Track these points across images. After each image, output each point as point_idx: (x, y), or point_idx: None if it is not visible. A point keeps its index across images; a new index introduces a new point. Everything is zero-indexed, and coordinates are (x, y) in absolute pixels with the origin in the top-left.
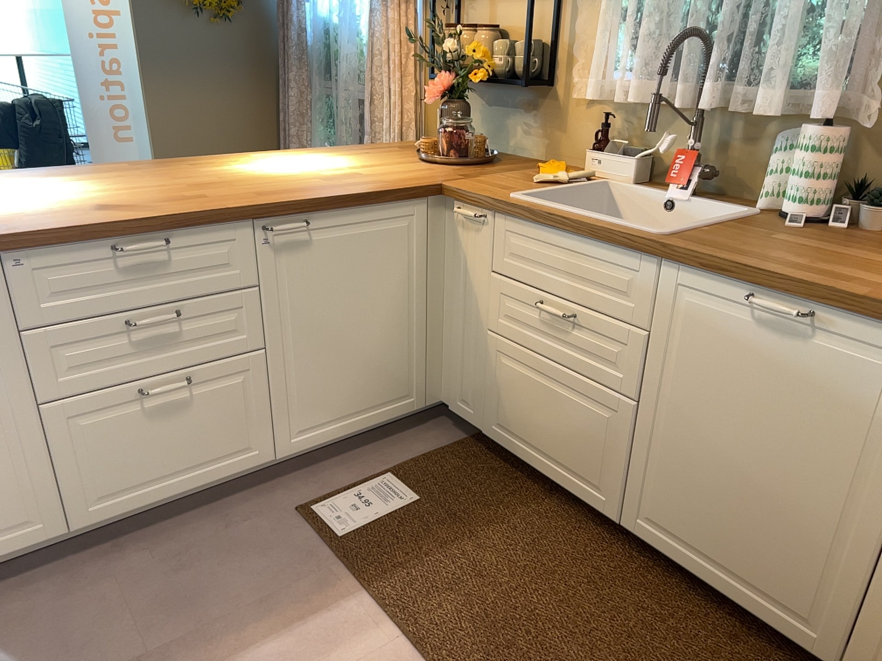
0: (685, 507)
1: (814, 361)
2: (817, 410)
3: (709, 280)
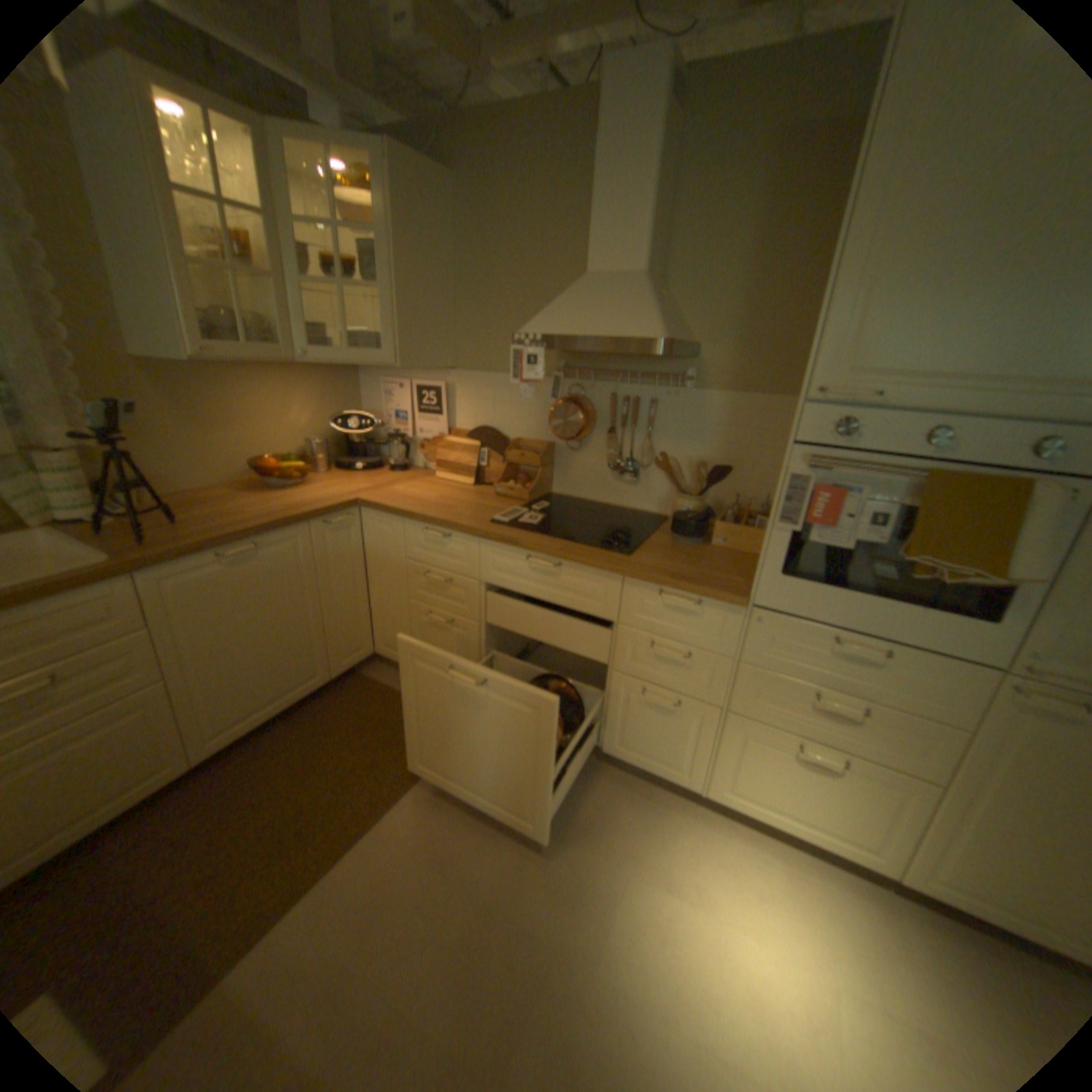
0: (235, 701)
1: (264, 564)
2: (276, 585)
3: (183, 564)
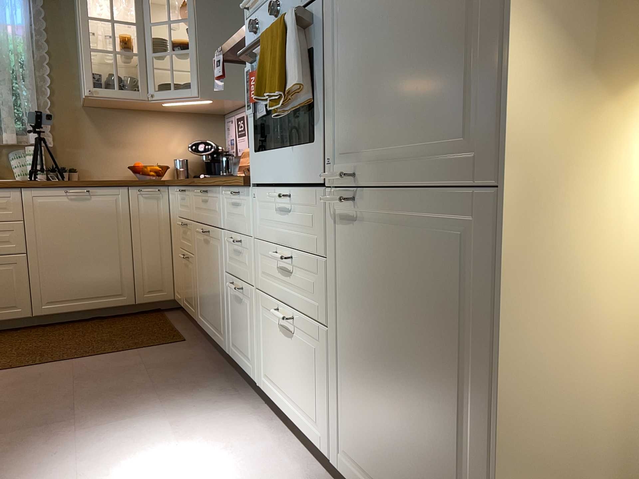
0: (63, 285)
1: (93, 205)
2: (99, 220)
3: (46, 191)
